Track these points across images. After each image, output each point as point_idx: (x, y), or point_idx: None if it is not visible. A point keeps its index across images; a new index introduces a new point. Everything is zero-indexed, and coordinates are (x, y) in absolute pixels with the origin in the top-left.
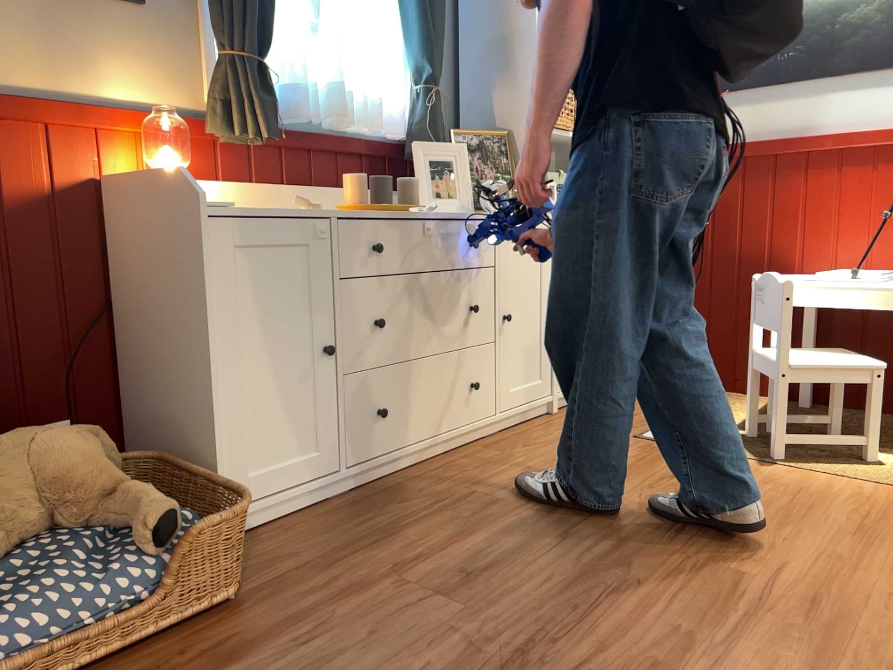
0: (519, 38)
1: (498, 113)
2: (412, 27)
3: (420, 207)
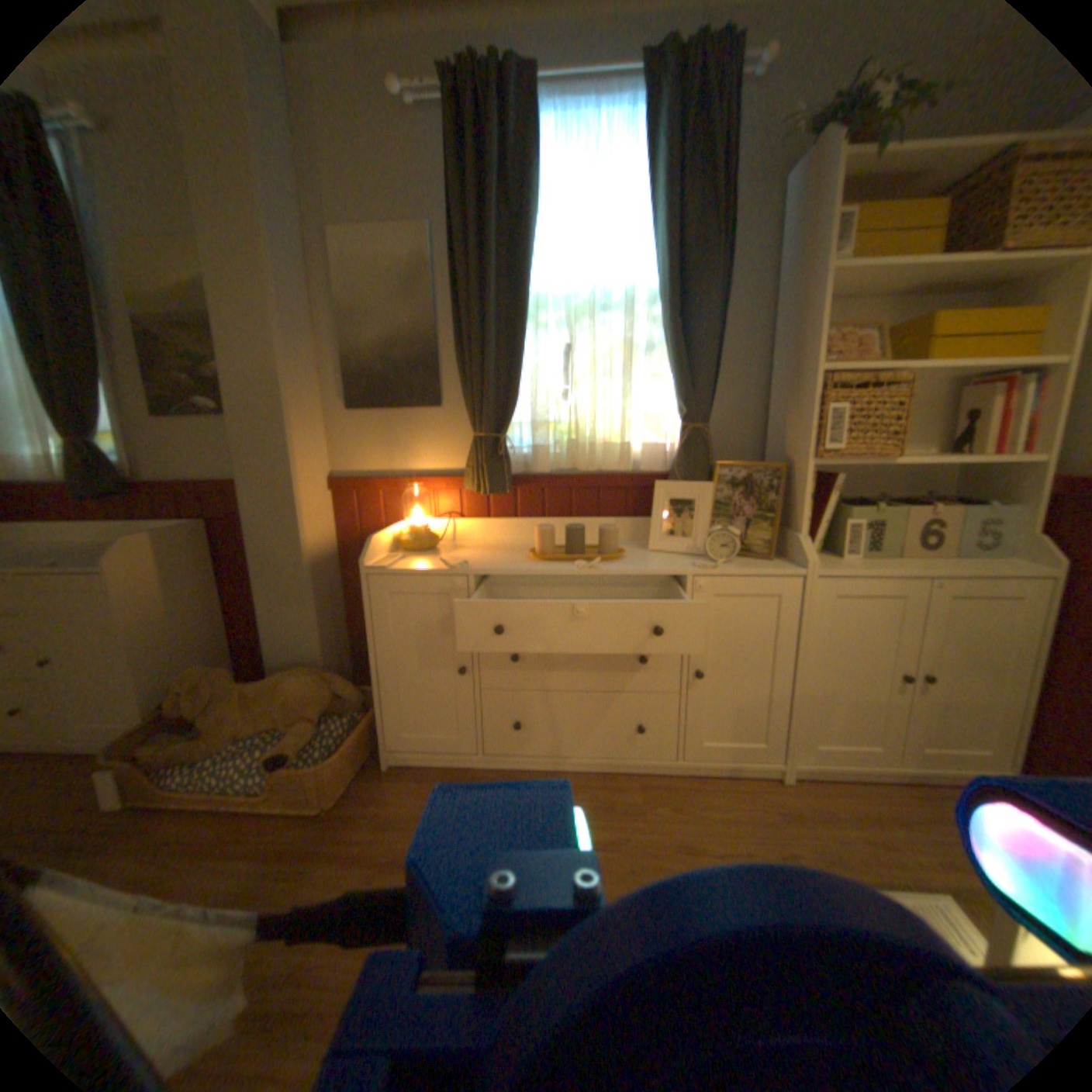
0: (810, 355)
1: (788, 439)
2: (673, 368)
3: (580, 564)
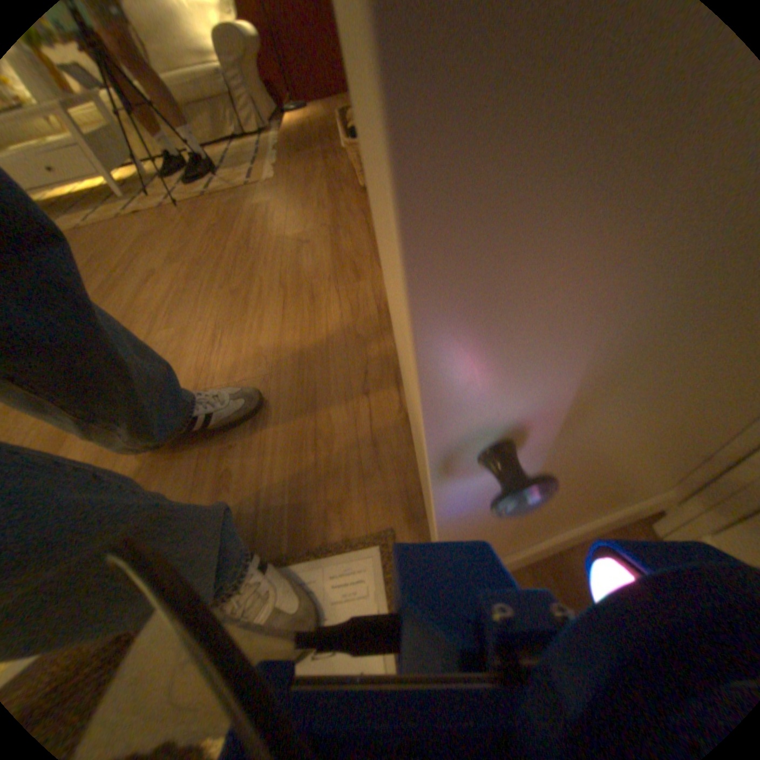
0: None
1: None
2: None
3: None
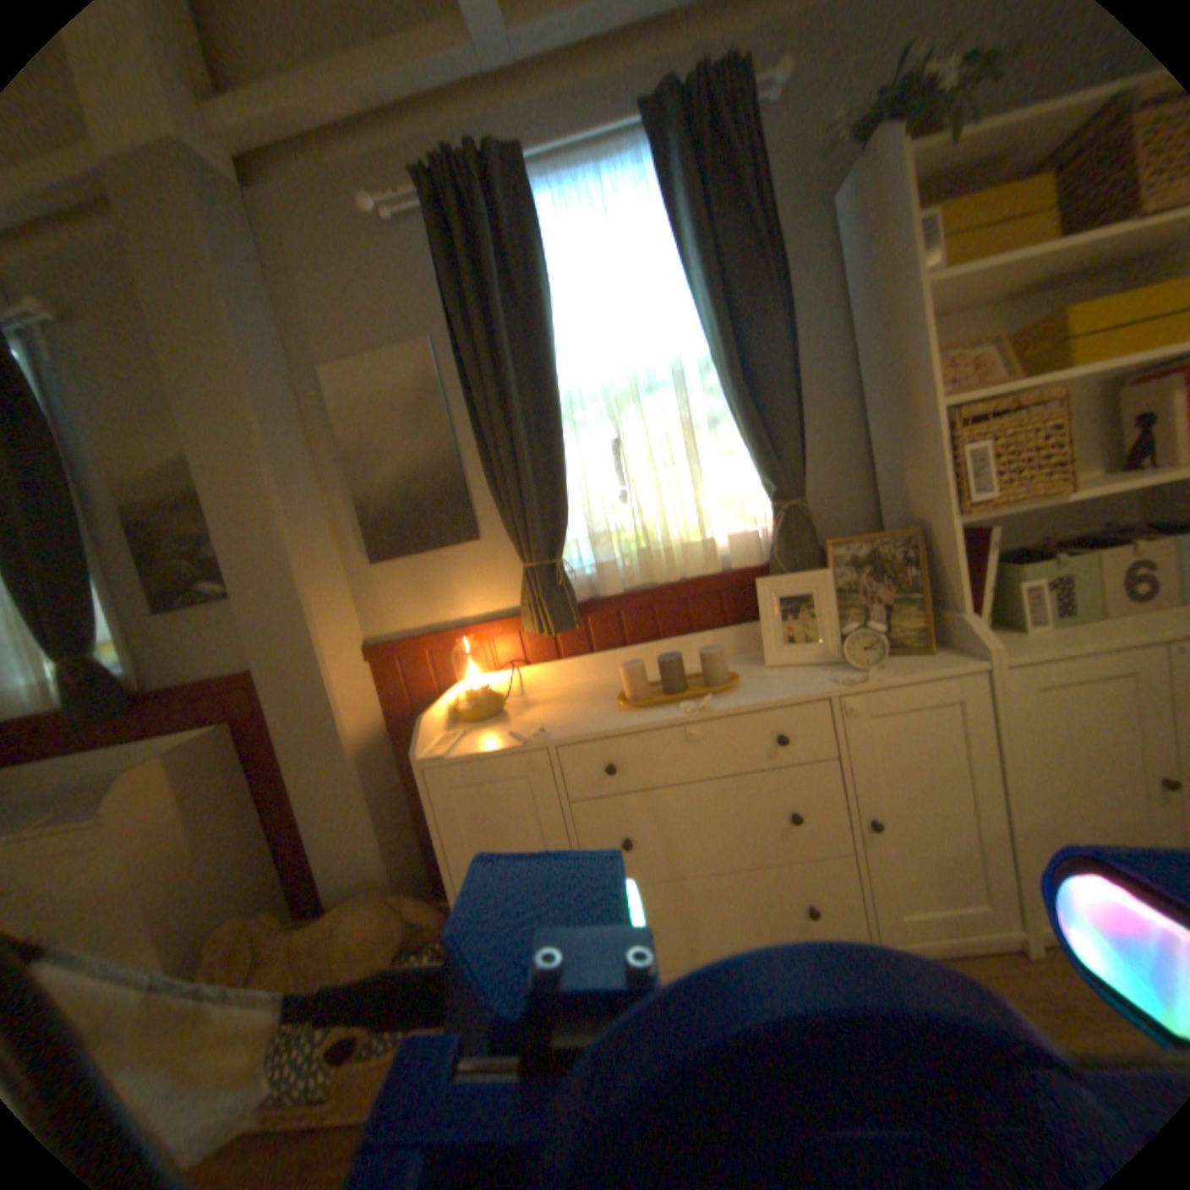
0: (919, 392)
1: (913, 497)
2: (747, 441)
3: (687, 707)
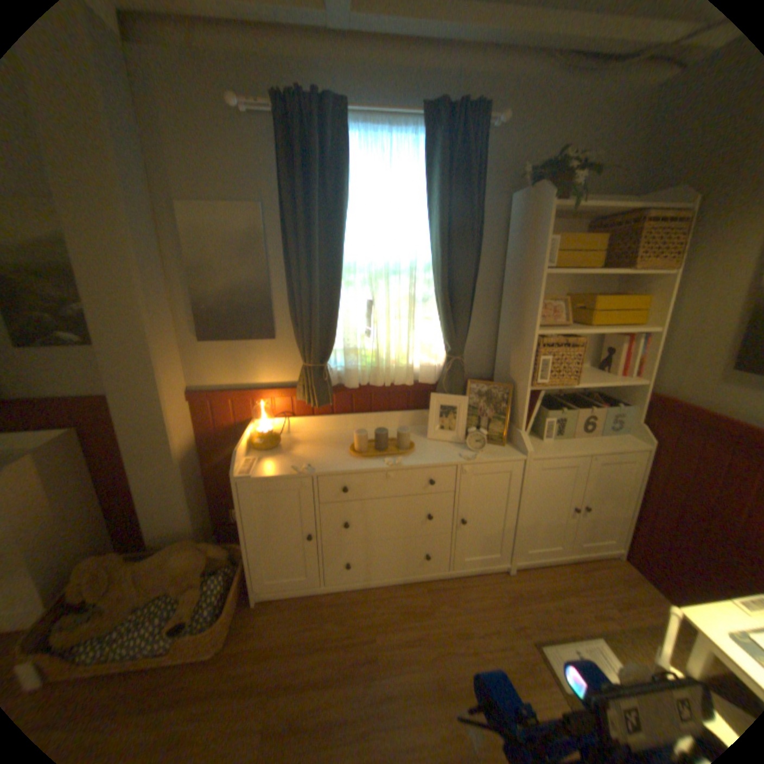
0: (528, 322)
1: (512, 367)
2: (441, 319)
3: (388, 462)
